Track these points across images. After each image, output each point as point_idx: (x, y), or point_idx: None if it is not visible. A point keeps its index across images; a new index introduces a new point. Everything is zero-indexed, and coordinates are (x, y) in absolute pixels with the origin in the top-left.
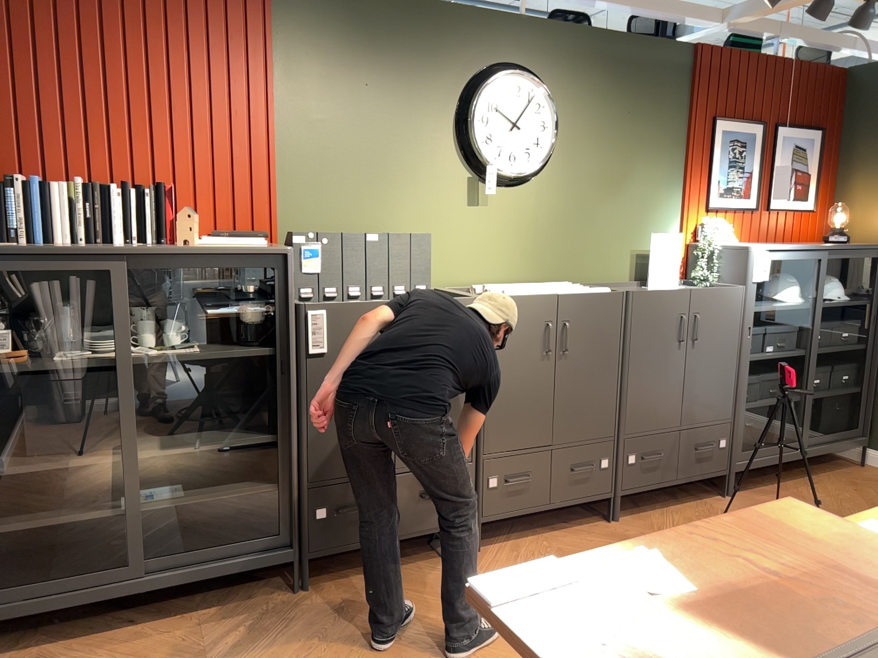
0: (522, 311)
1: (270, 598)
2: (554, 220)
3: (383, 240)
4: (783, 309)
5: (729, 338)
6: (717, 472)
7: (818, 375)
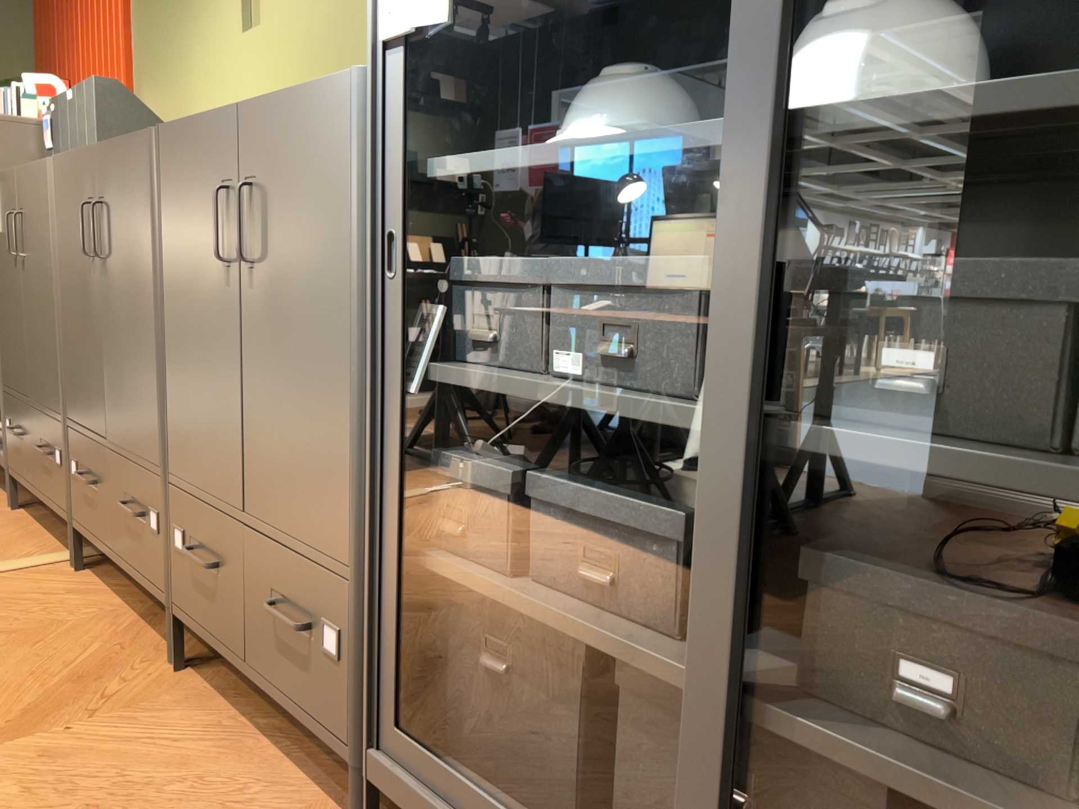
0: (73, 179)
1: (7, 502)
2: (331, 24)
3: (74, 100)
4: (585, 158)
5: (321, 264)
6: (322, 729)
7: (961, 646)
